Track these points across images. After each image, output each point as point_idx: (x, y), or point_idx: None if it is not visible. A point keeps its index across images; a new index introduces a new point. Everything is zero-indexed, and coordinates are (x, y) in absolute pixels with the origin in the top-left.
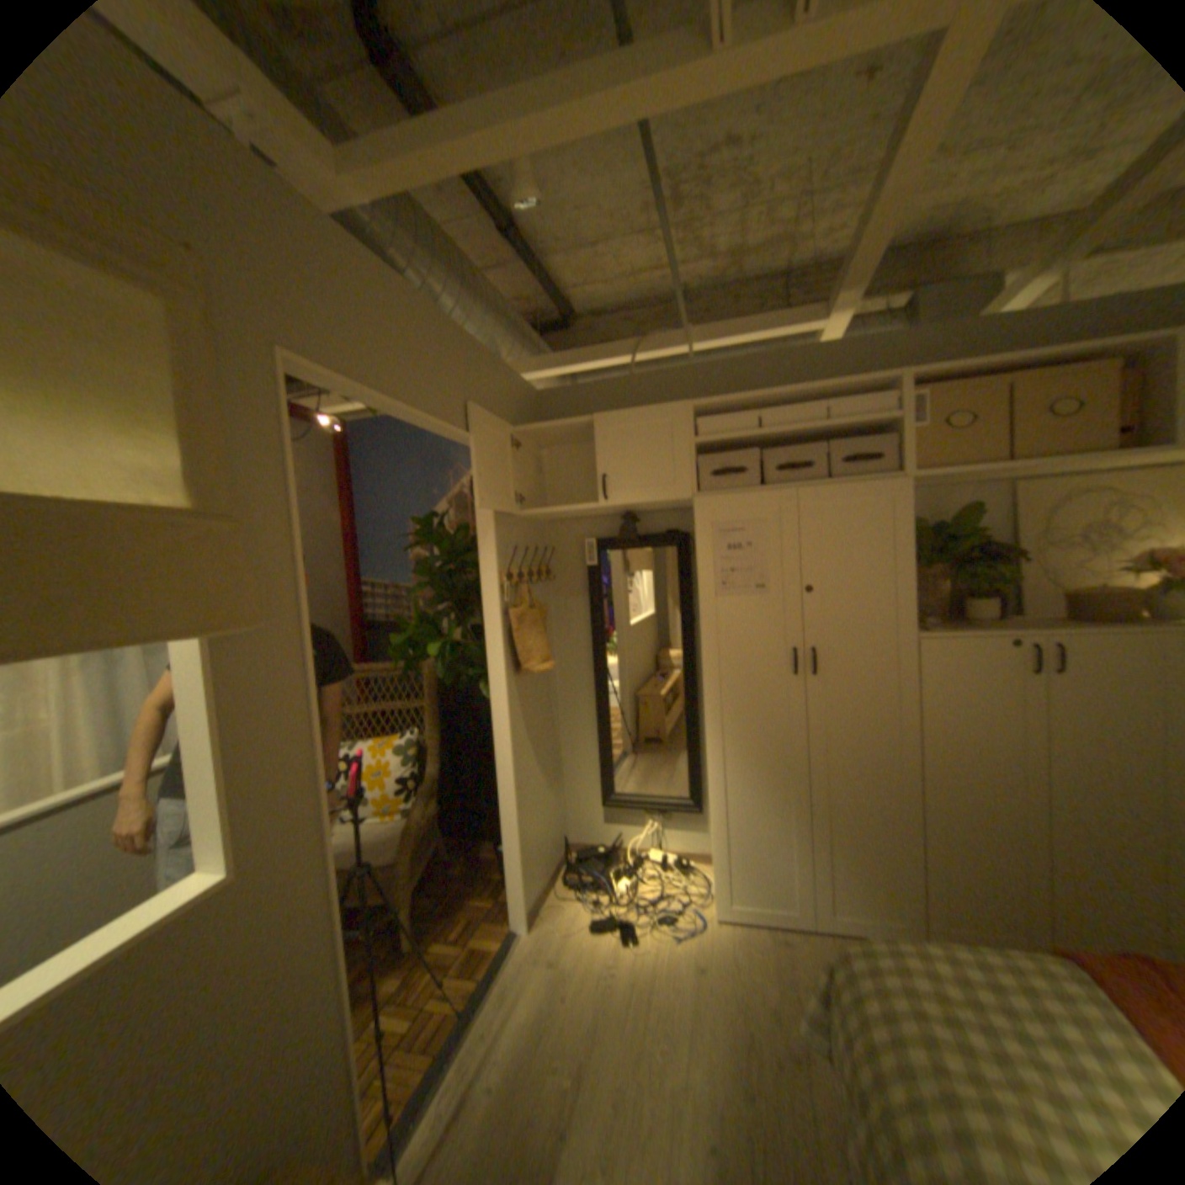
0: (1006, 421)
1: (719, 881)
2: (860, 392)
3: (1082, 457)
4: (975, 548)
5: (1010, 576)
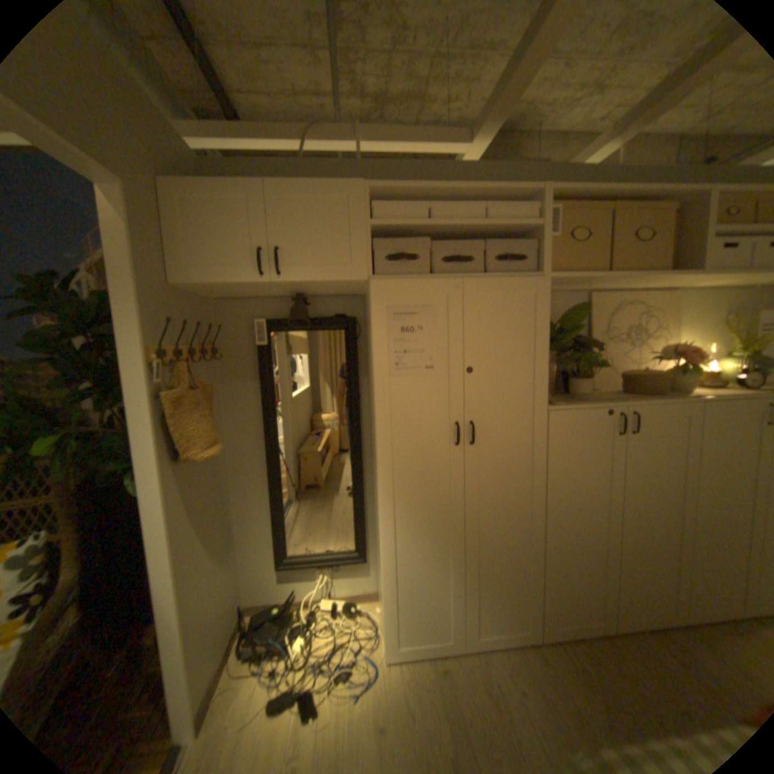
0: (607, 240)
1: (389, 630)
2: (508, 201)
3: (655, 273)
4: (571, 340)
5: (596, 361)
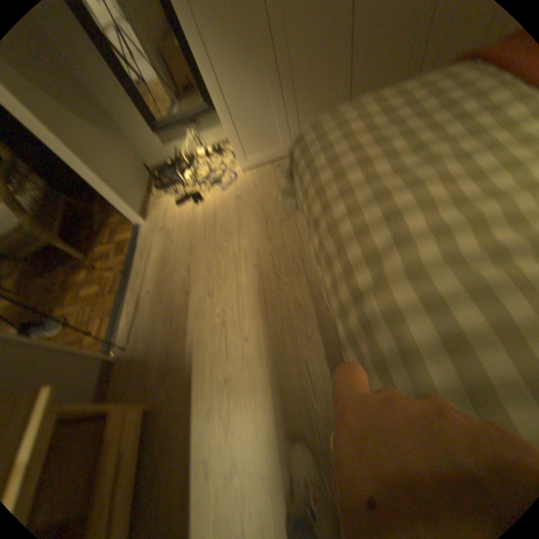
0: None
1: (235, 143)
2: None
3: None
4: None
5: None
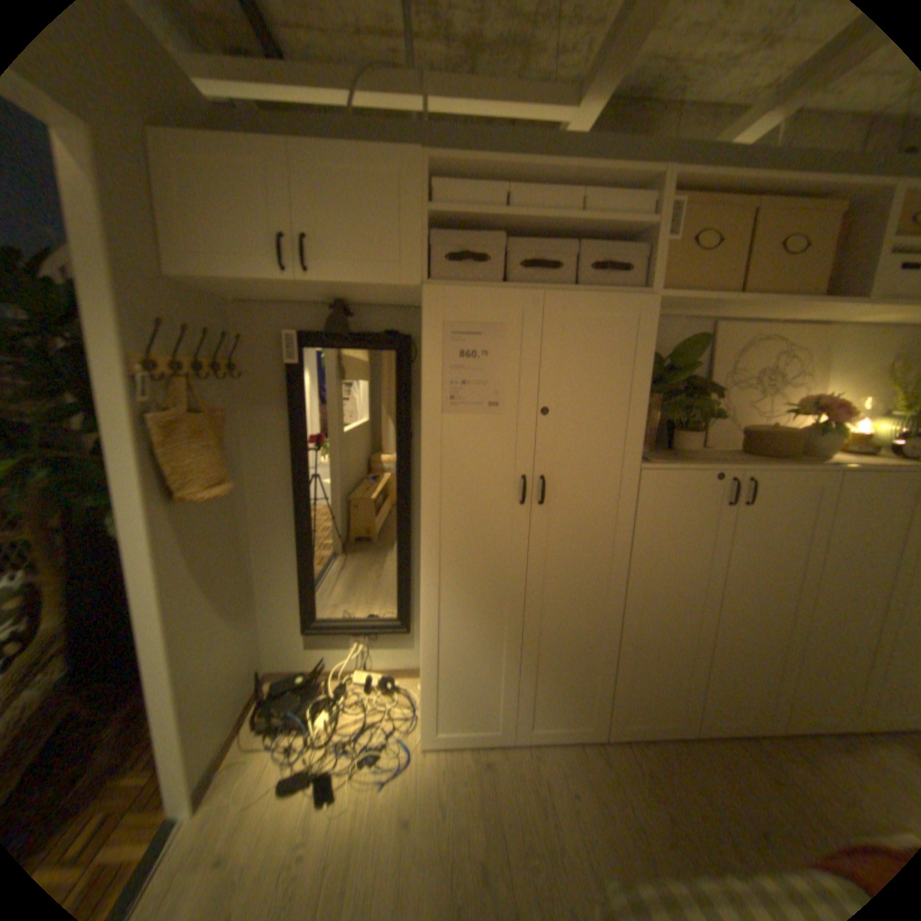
0: (744, 249)
1: (427, 711)
2: (616, 188)
3: (803, 297)
4: (684, 381)
5: (712, 410)
